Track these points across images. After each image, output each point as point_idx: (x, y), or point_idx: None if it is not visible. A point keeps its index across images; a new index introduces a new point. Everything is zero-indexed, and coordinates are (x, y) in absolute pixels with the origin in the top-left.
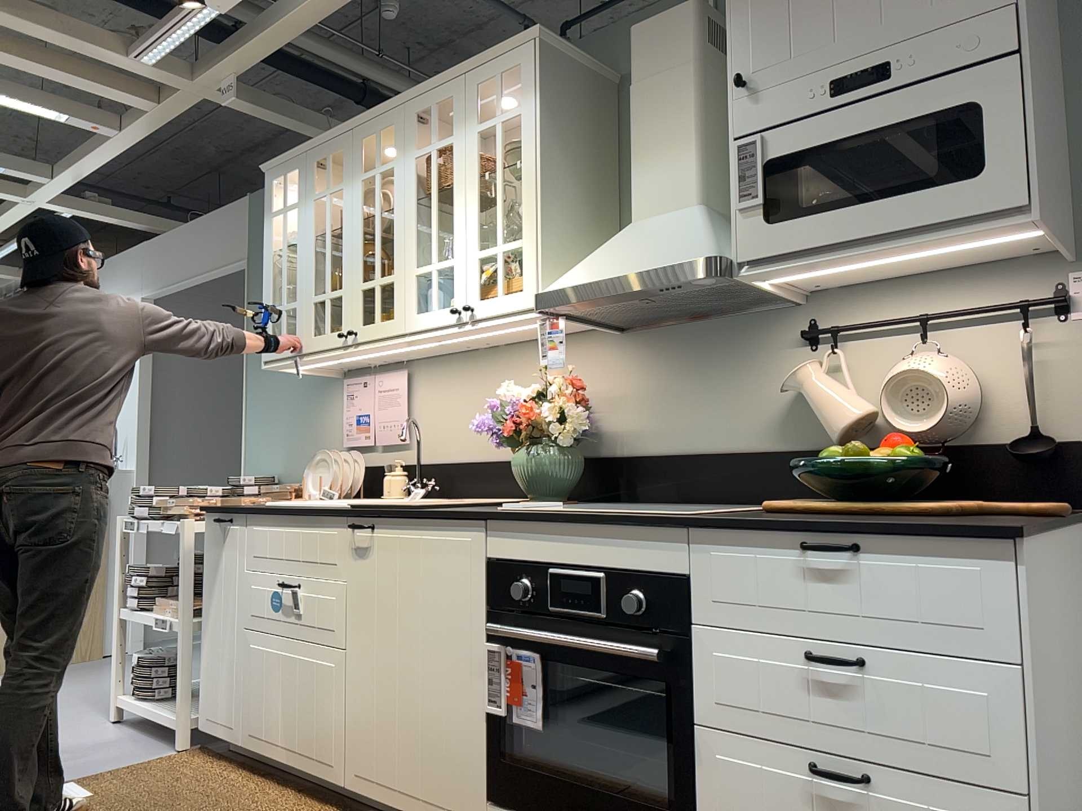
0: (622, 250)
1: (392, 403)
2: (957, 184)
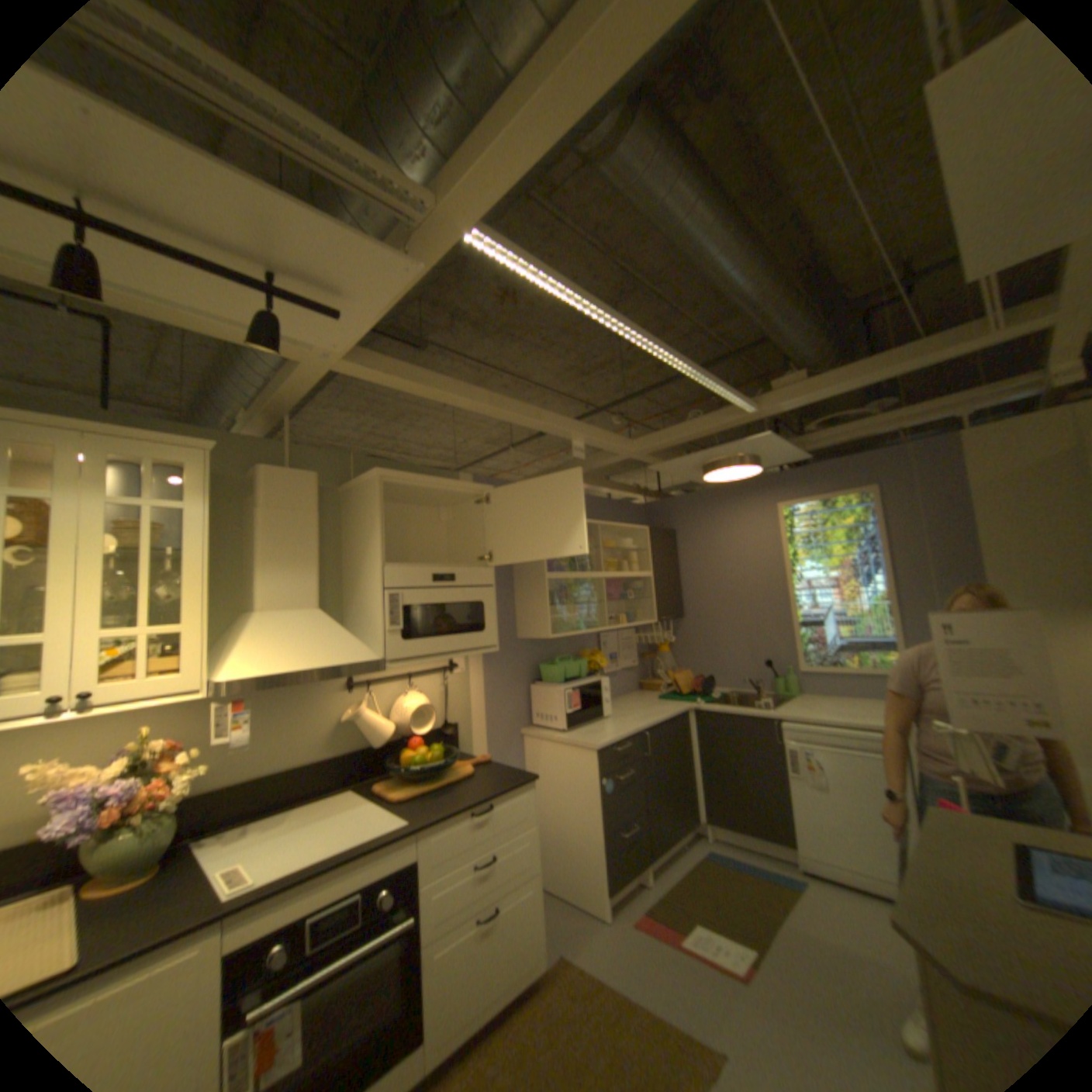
0: (285, 642)
1: None
2: (477, 633)
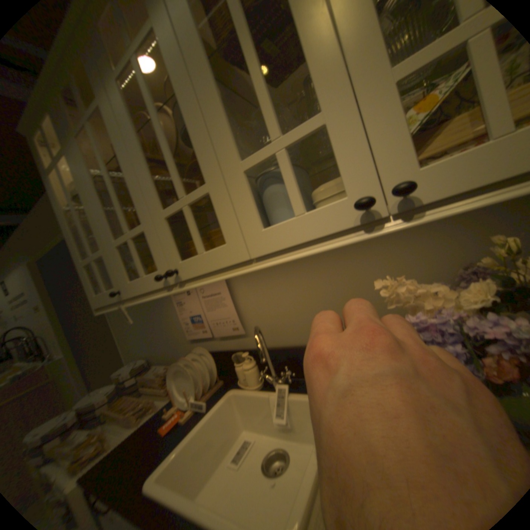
0: None
1: (220, 306)
2: None
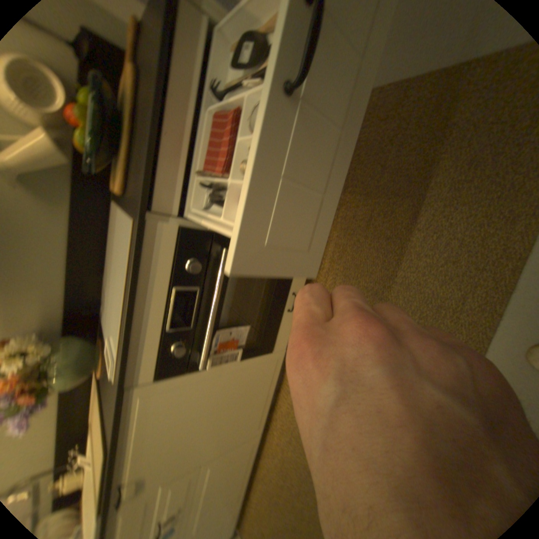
0: None
1: None
2: None
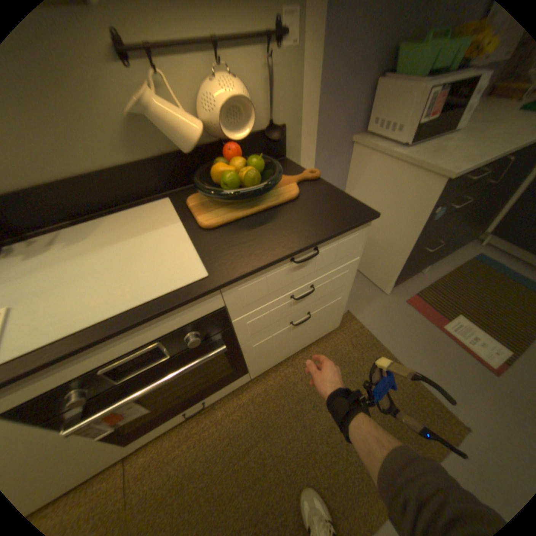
0: None
1: None
2: None
